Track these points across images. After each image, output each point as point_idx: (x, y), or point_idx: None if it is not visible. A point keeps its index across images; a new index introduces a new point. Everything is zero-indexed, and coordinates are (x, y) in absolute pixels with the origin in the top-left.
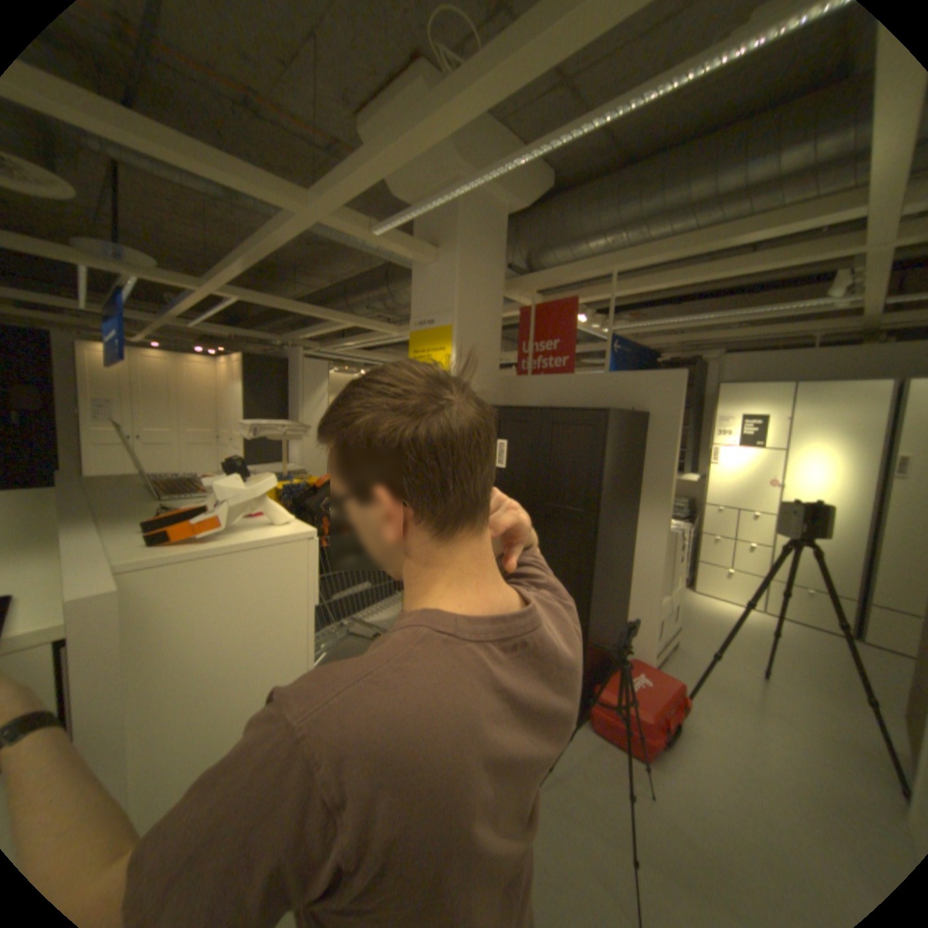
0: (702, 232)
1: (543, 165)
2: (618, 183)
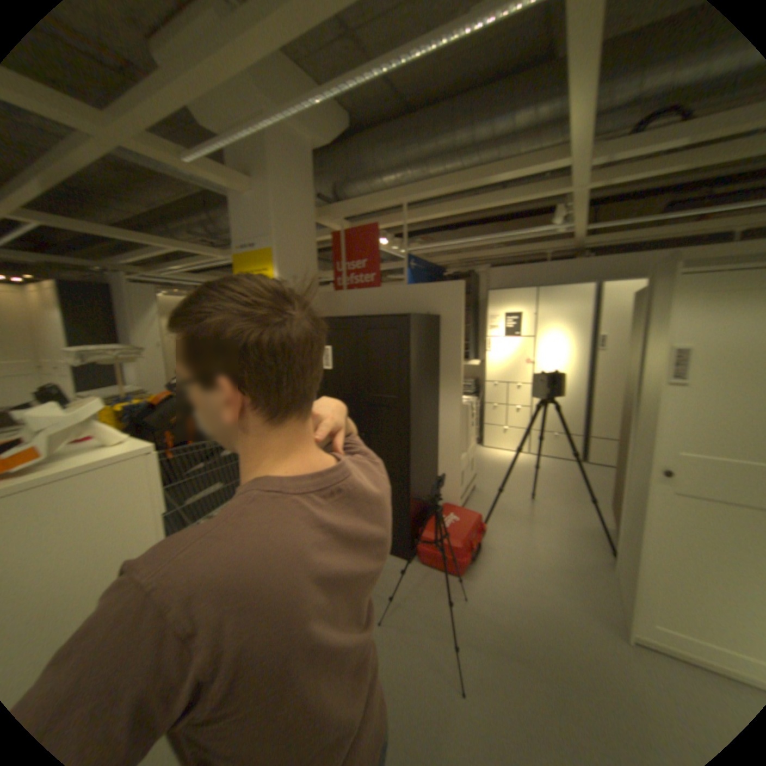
0: (467, 172)
1: (339, 107)
2: (402, 128)
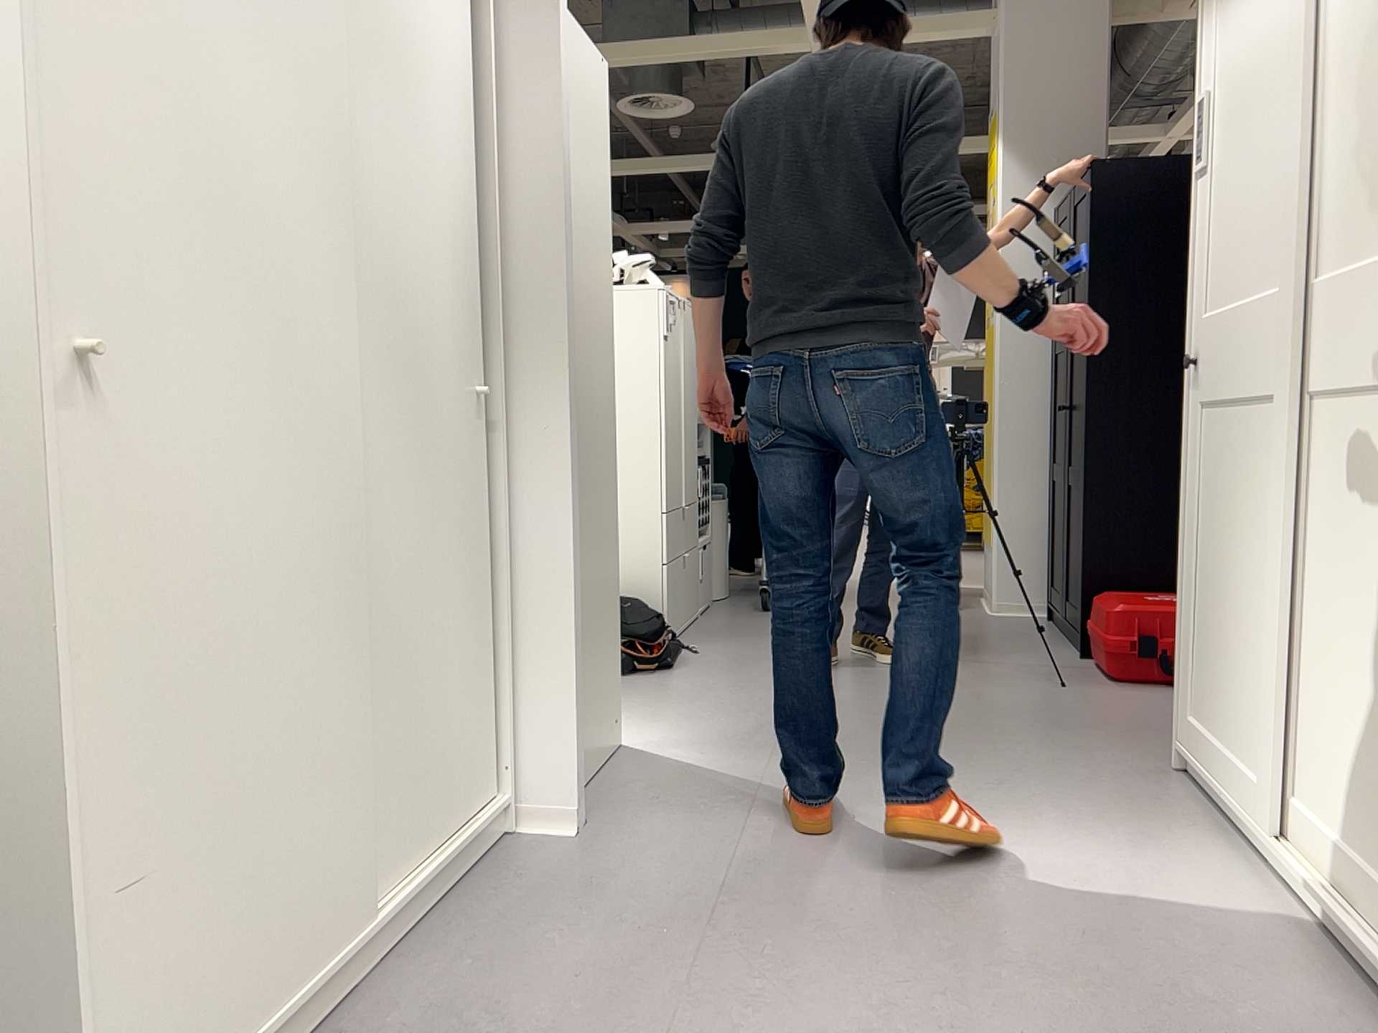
0: None
1: None
2: None
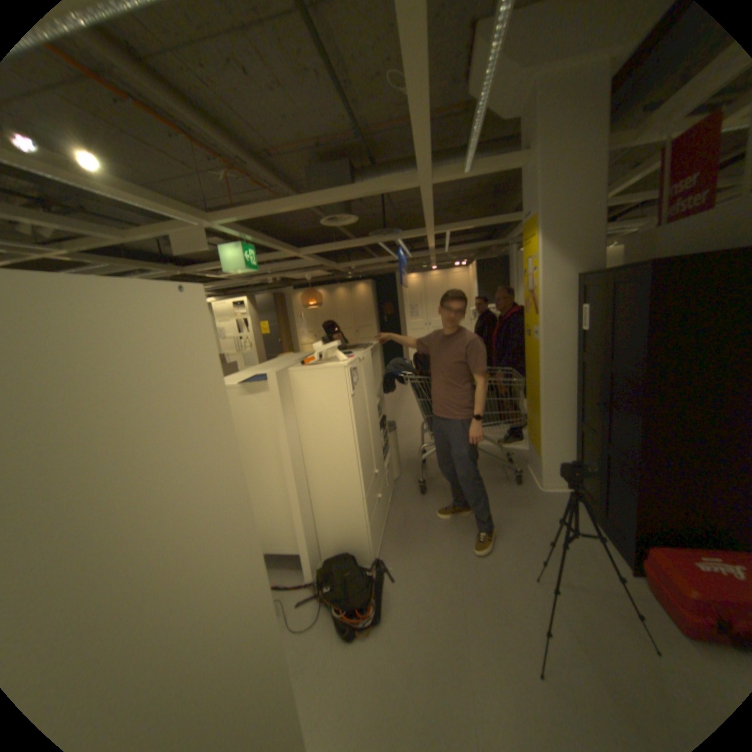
0: None
1: None
2: None
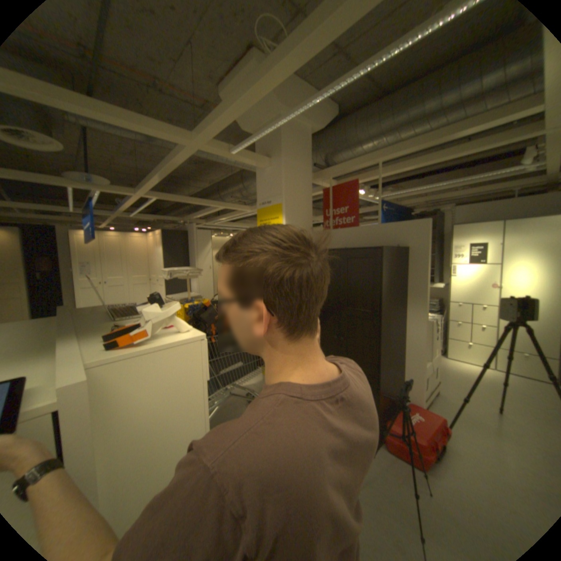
0: (434, 132)
1: (331, 102)
2: (378, 108)
